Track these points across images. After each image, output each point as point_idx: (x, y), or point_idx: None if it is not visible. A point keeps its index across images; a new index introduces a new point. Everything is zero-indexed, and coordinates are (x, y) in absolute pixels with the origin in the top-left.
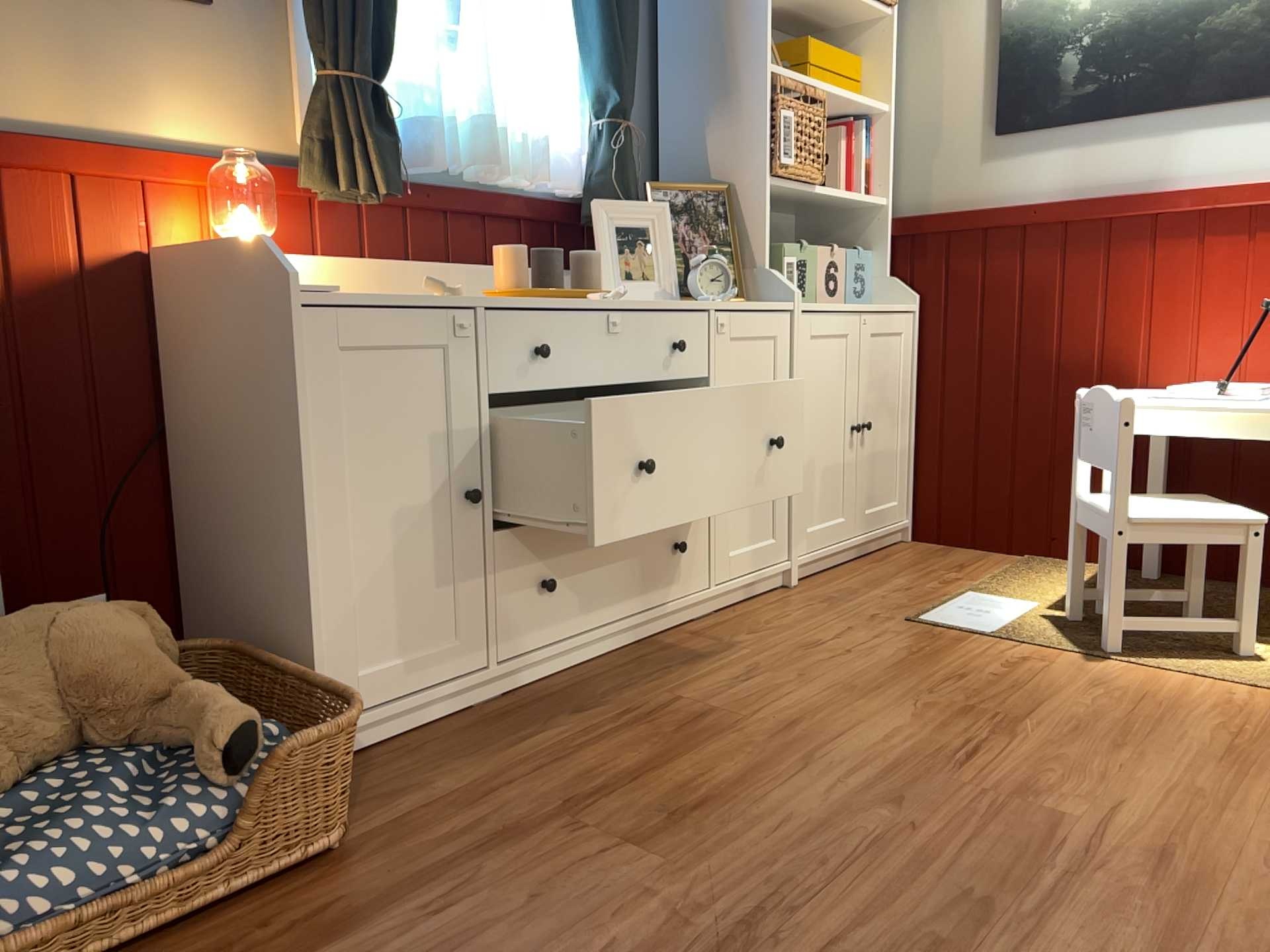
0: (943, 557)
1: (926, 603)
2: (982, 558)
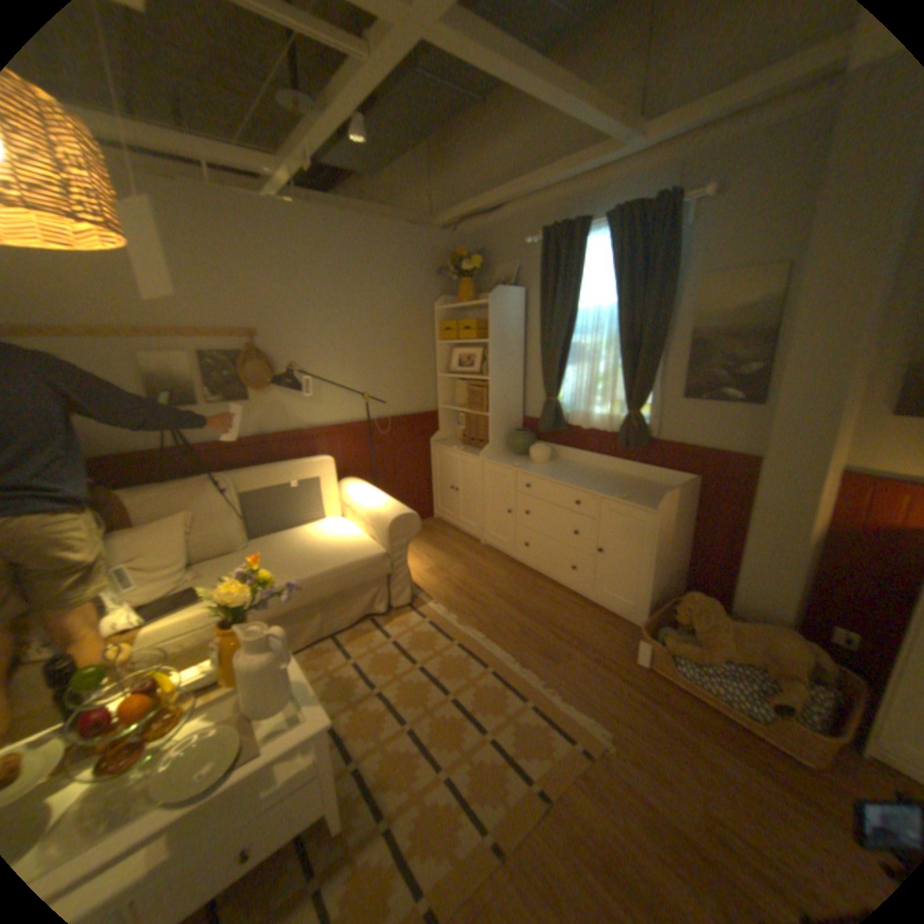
0: None
1: None
2: None
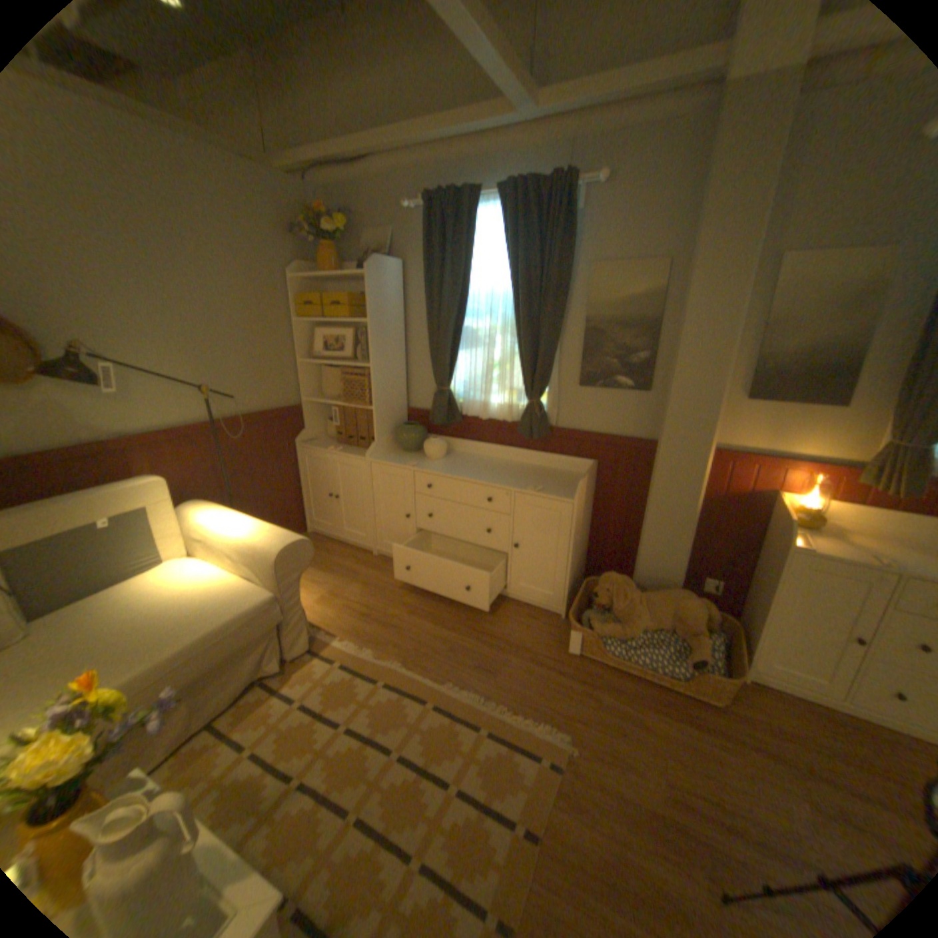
0: None
1: None
2: None
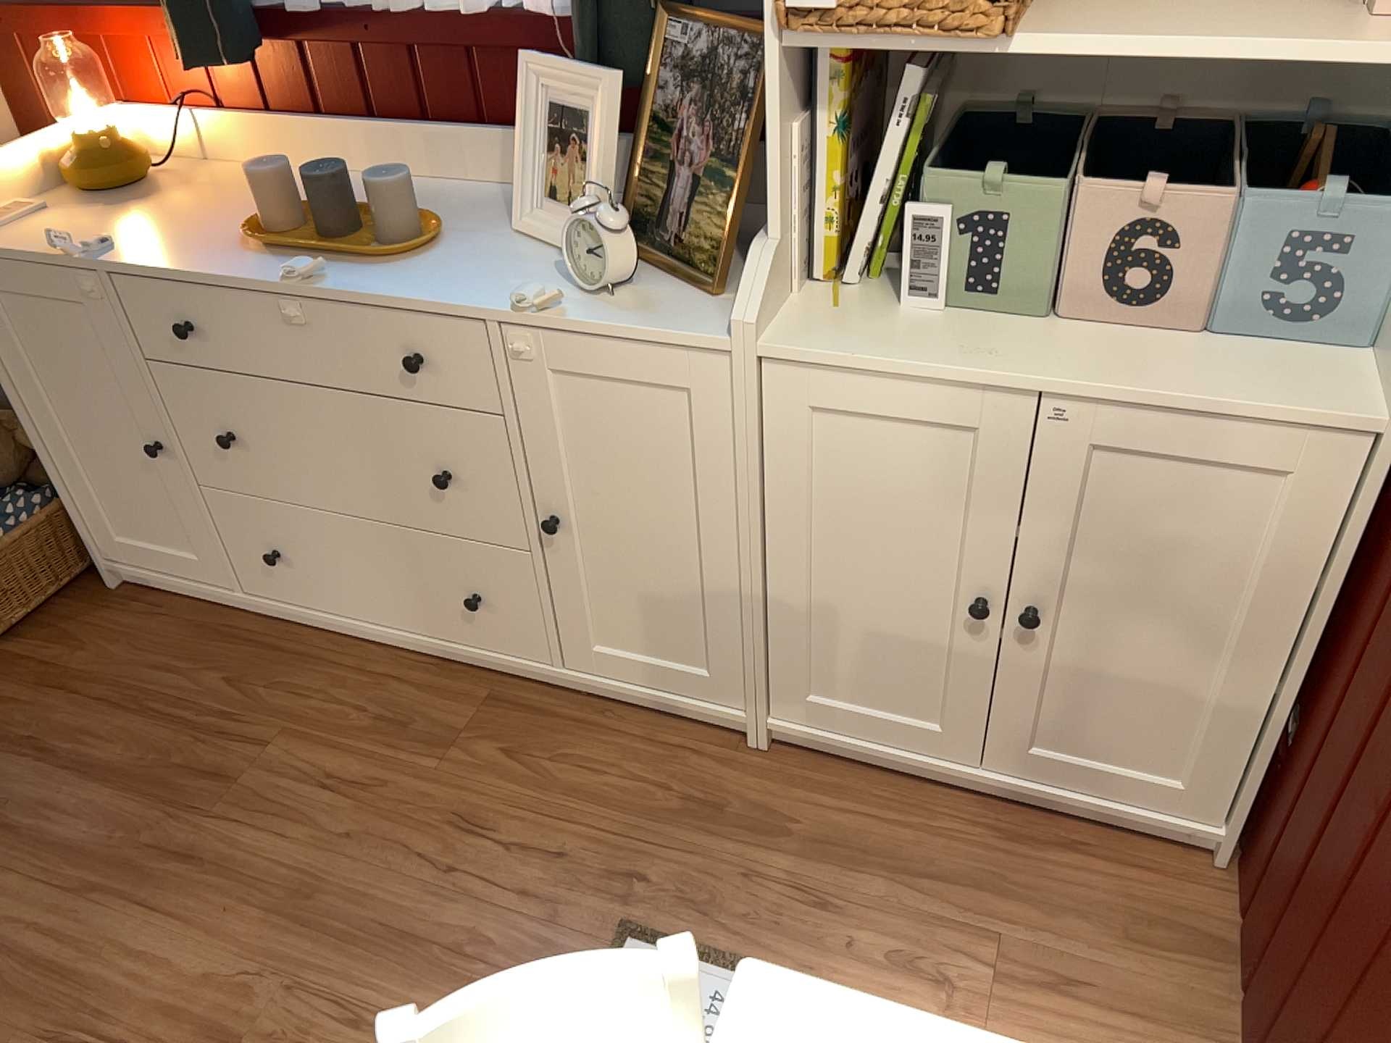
0: (1124, 943)
1: (738, 945)
2: (1166, 1023)
